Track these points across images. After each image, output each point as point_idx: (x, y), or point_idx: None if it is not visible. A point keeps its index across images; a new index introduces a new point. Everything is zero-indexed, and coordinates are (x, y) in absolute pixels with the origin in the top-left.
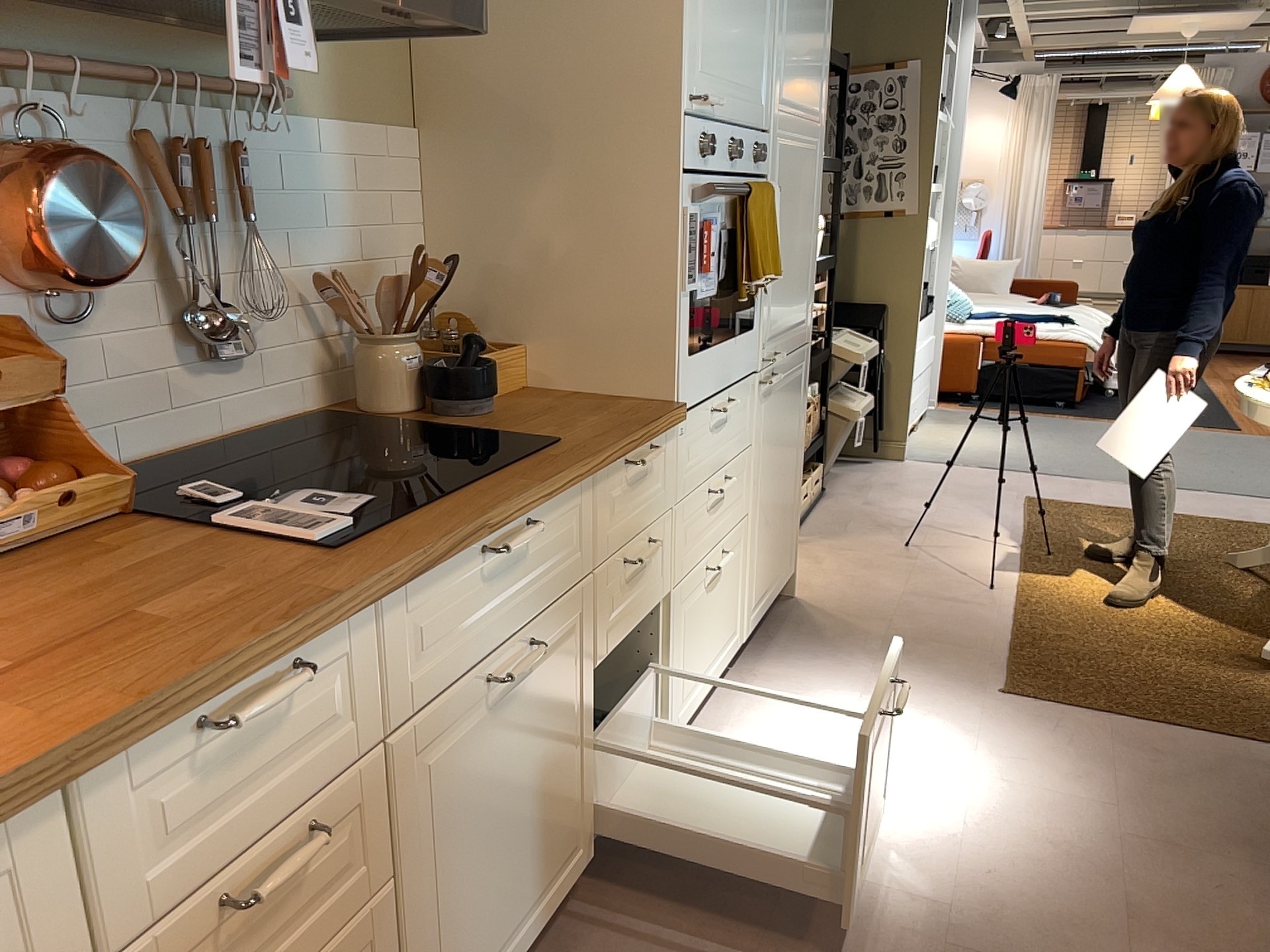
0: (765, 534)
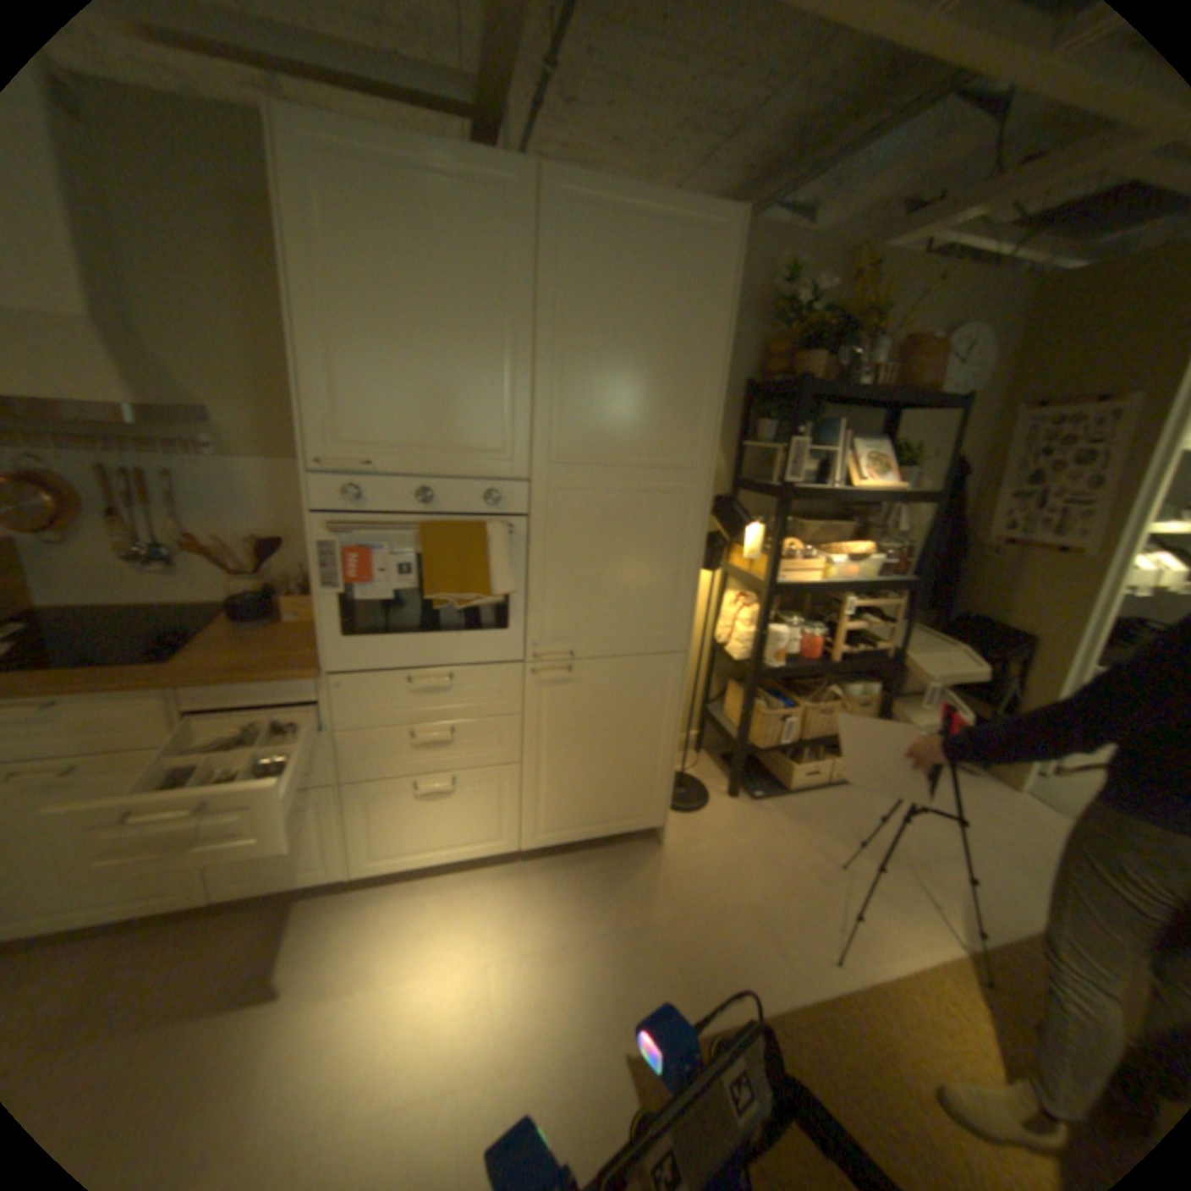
0: (567, 785)
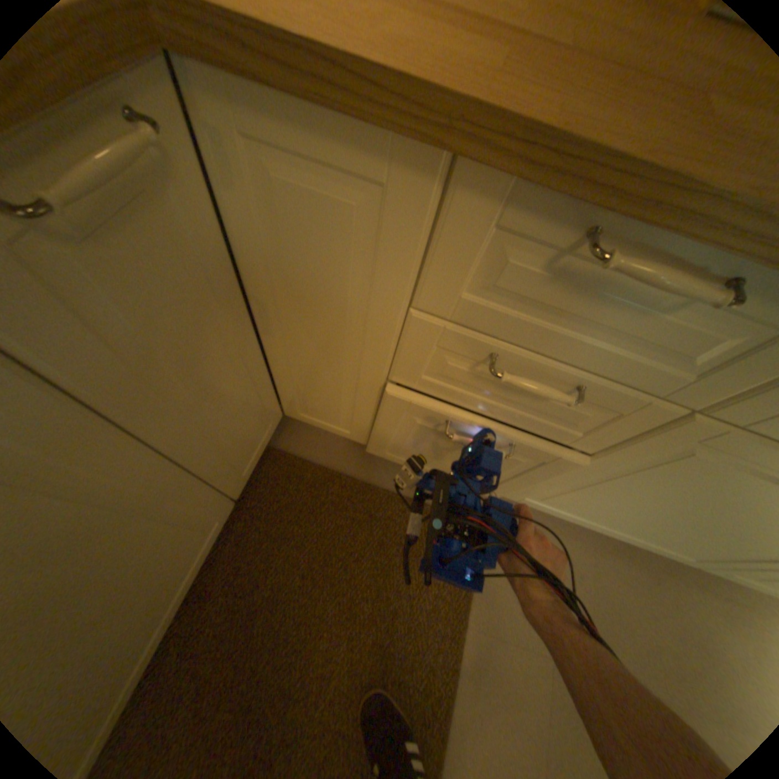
0: None
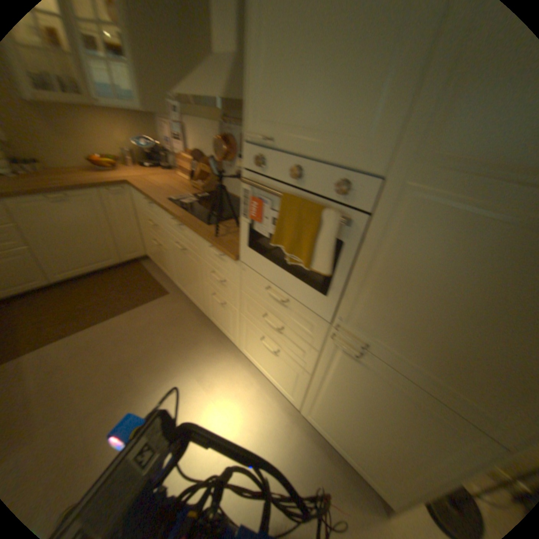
0: (334, 417)
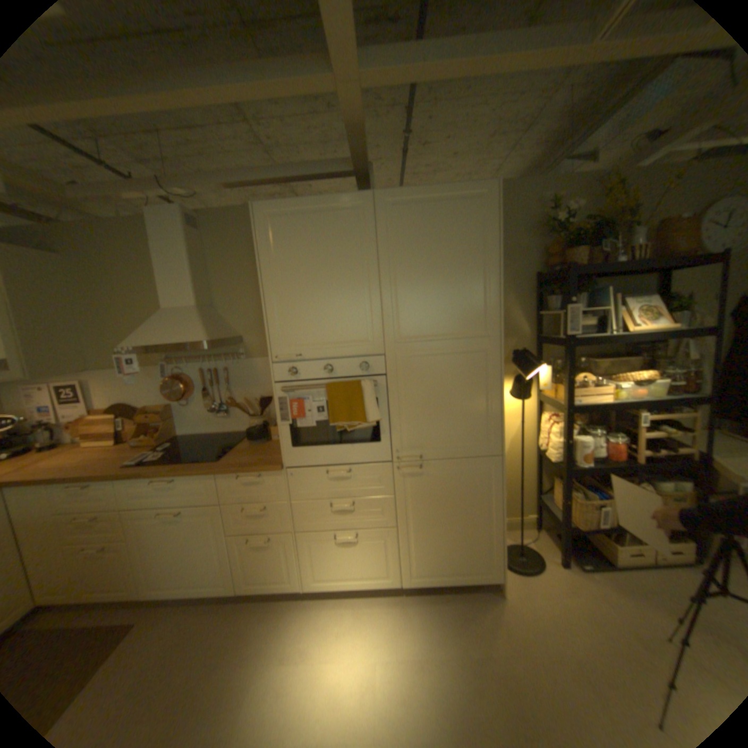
0: (428, 545)
